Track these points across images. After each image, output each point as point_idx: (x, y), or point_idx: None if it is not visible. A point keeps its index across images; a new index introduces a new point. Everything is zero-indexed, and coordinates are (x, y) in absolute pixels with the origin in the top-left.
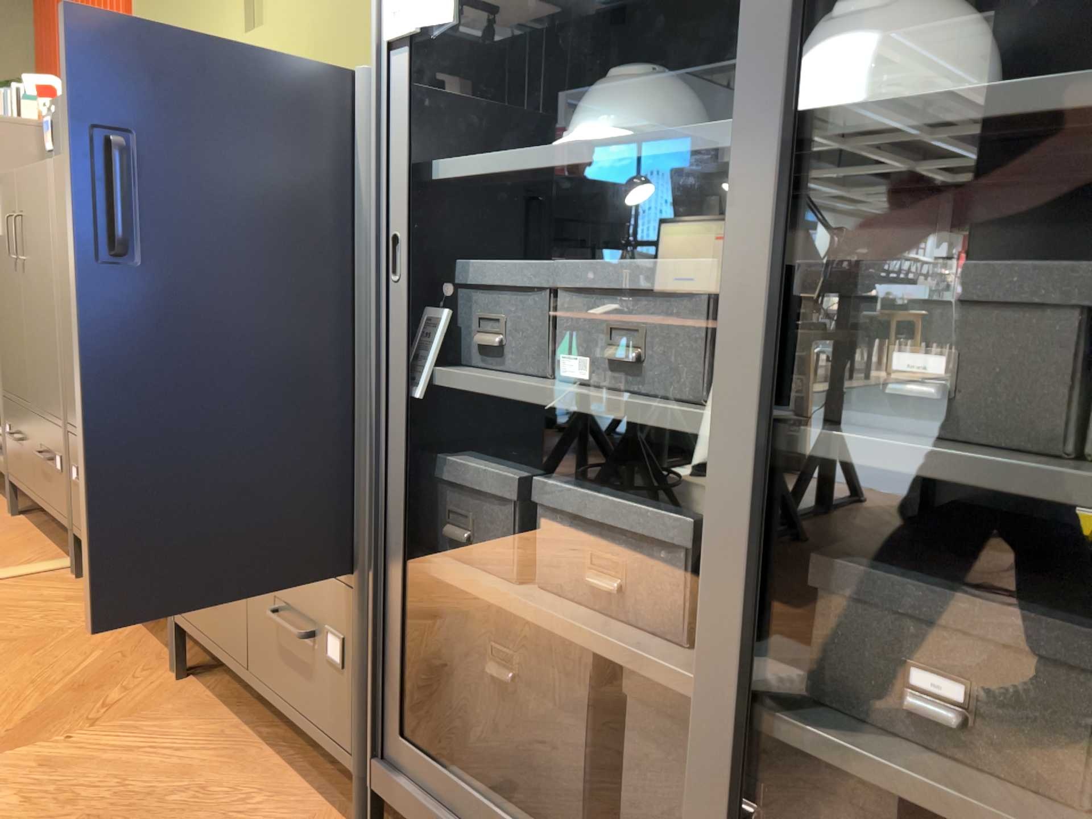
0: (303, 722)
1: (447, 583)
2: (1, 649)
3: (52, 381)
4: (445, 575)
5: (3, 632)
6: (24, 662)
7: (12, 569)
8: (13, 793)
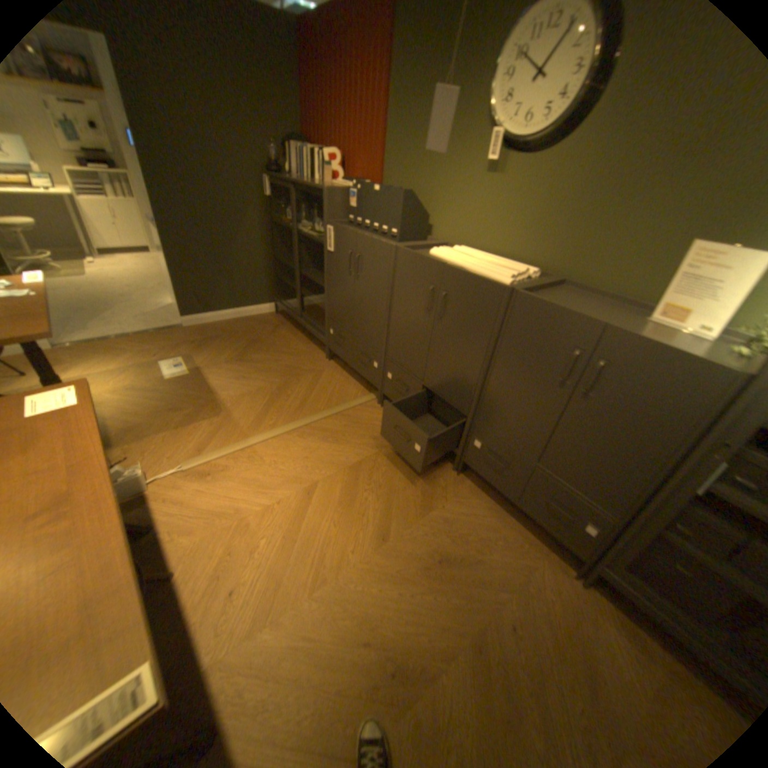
0: (554, 532)
1: (671, 541)
2: (384, 449)
3: (374, 333)
4: (672, 539)
5: (378, 439)
6: (398, 458)
7: (356, 400)
8: (444, 532)
